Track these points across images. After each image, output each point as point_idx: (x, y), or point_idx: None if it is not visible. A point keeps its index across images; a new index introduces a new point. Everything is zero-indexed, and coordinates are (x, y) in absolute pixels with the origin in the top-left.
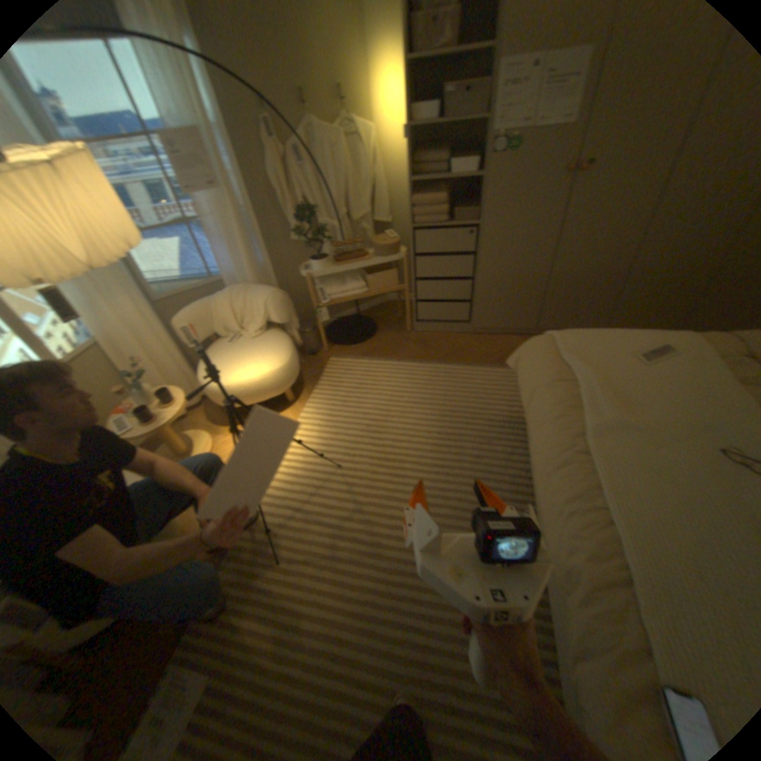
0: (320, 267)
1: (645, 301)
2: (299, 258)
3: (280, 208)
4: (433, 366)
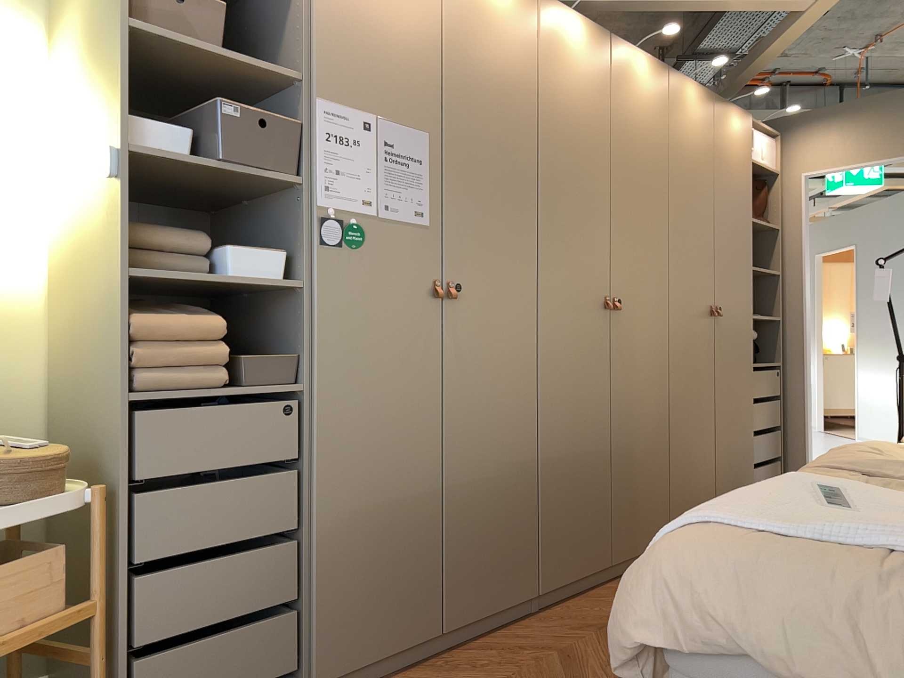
0: None
1: (567, 518)
2: None
3: None
4: None
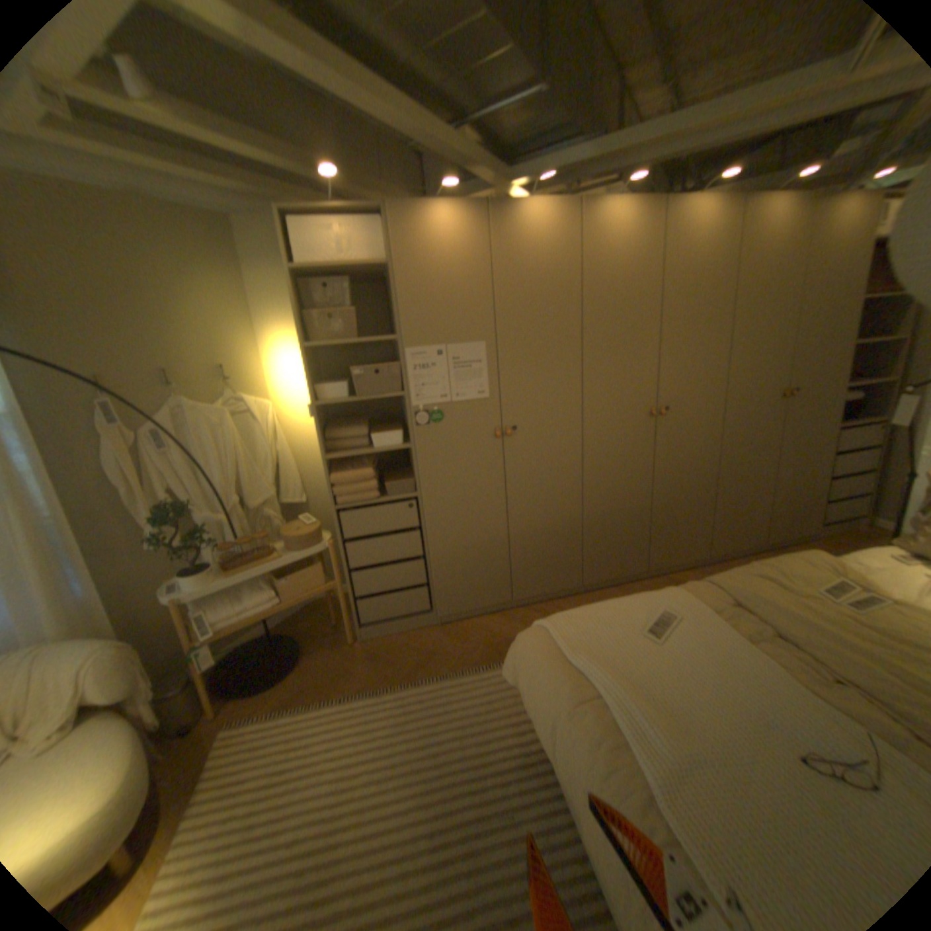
0: (194, 586)
1: (606, 548)
2: (156, 575)
3: (122, 510)
4: (395, 697)
